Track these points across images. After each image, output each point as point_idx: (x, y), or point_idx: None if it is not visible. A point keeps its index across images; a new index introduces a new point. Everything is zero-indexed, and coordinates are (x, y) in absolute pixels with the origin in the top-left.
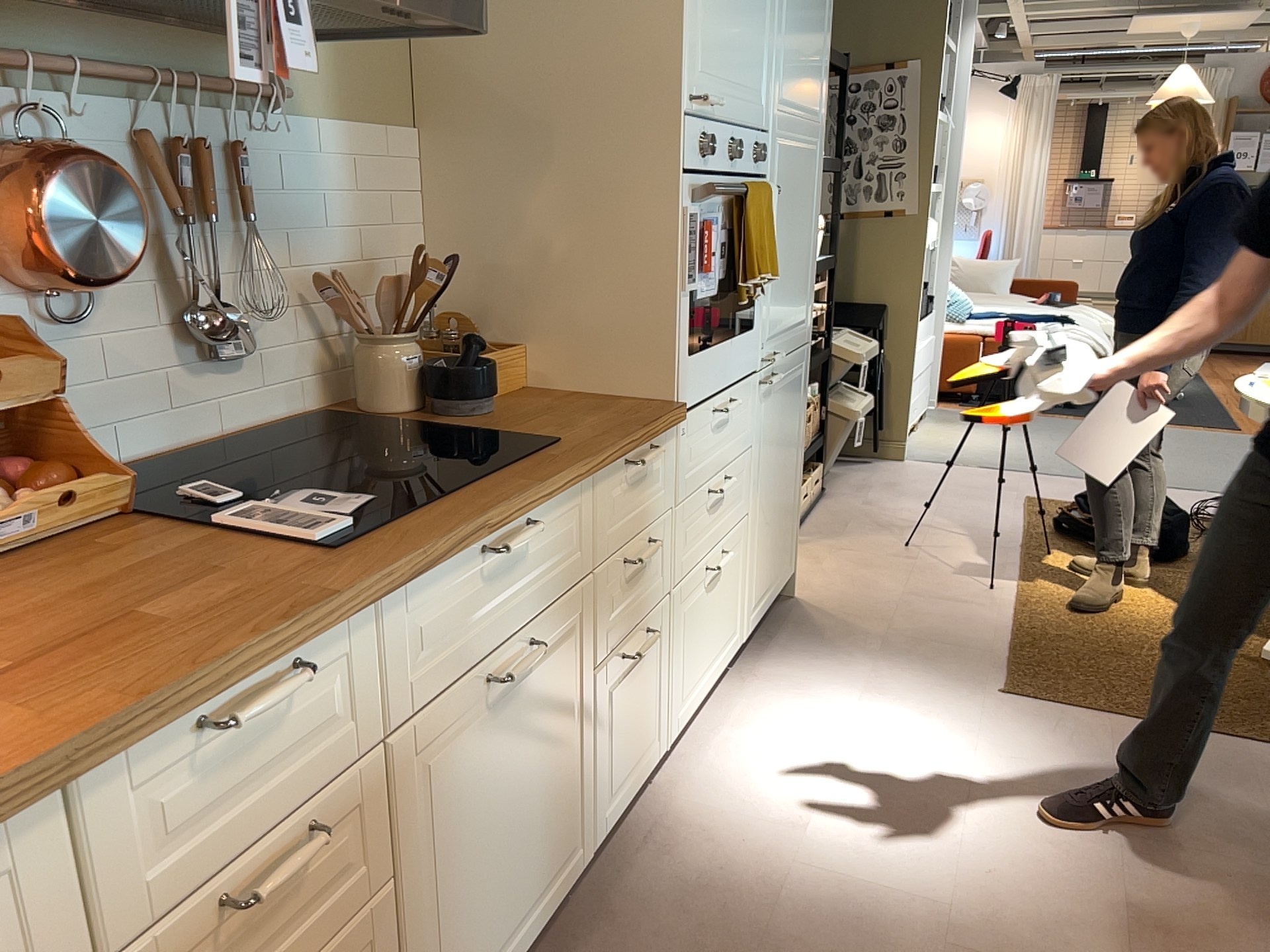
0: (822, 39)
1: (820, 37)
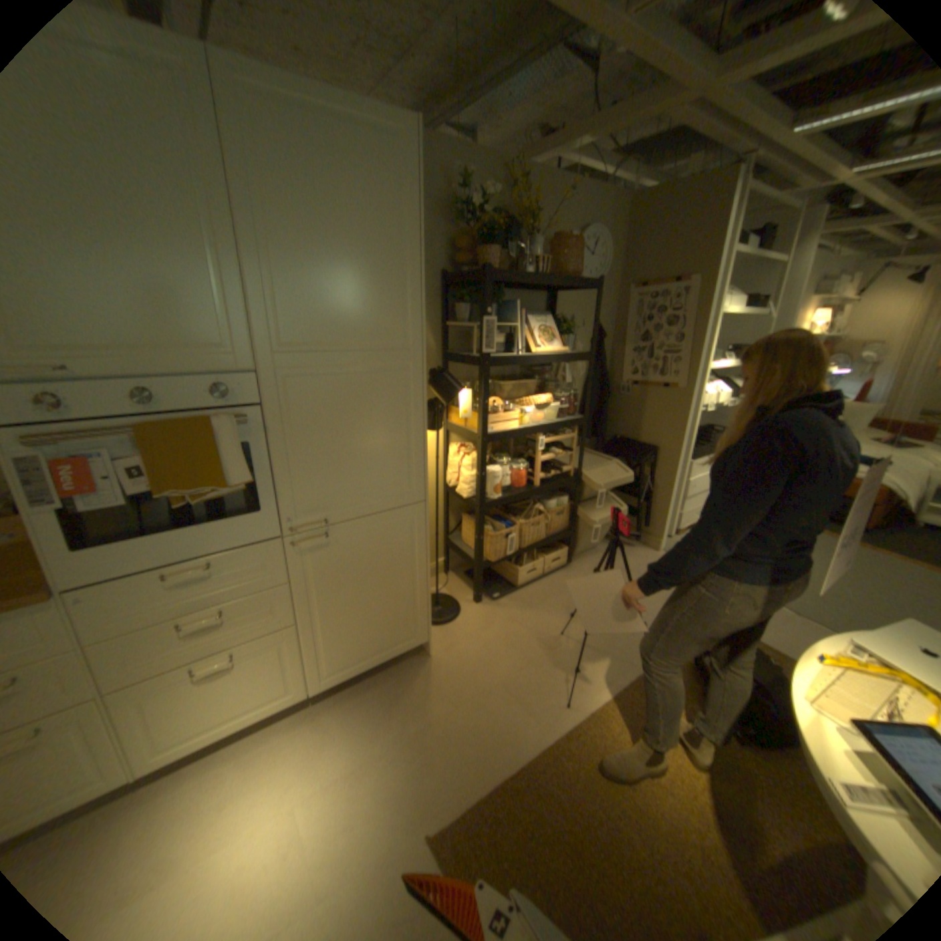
0: (392, 283)
1: (383, 282)
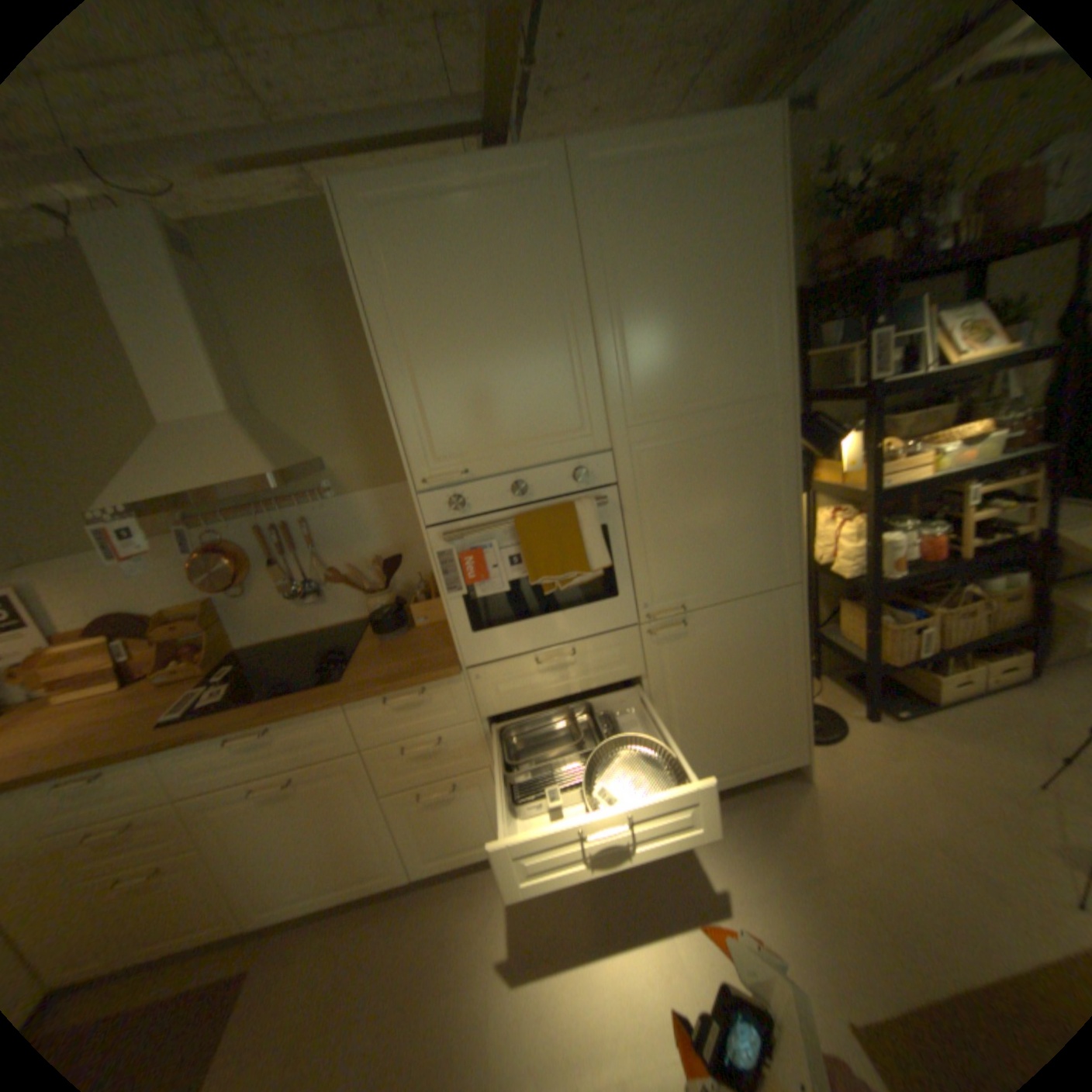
0: (754, 317)
1: (743, 320)
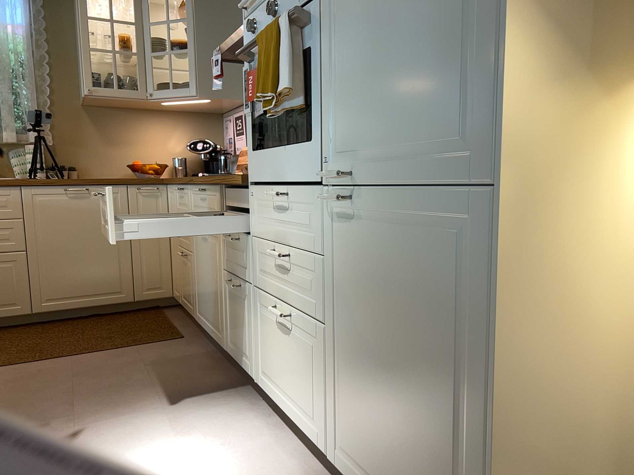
0: None
1: None
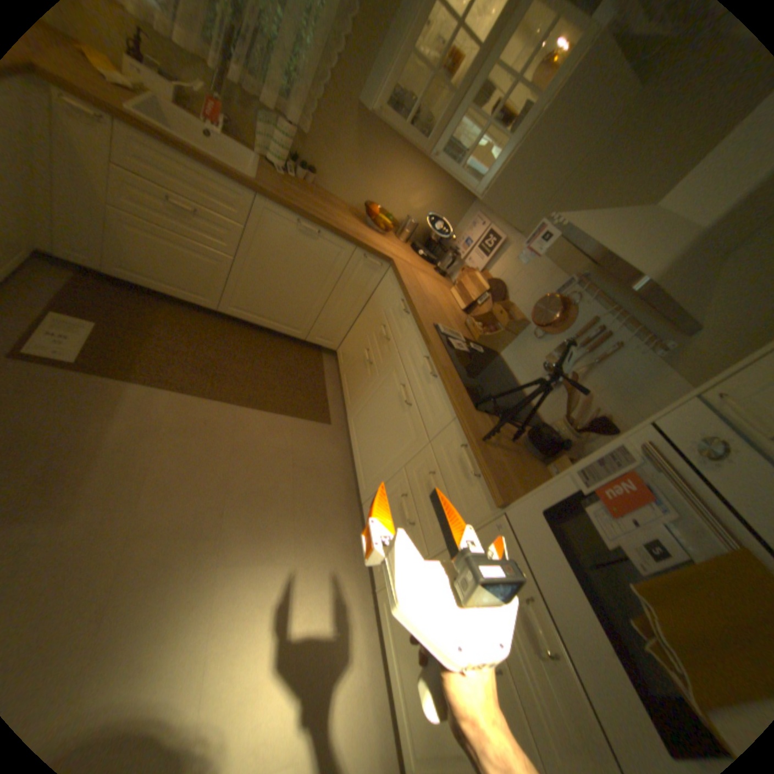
0: None
1: None
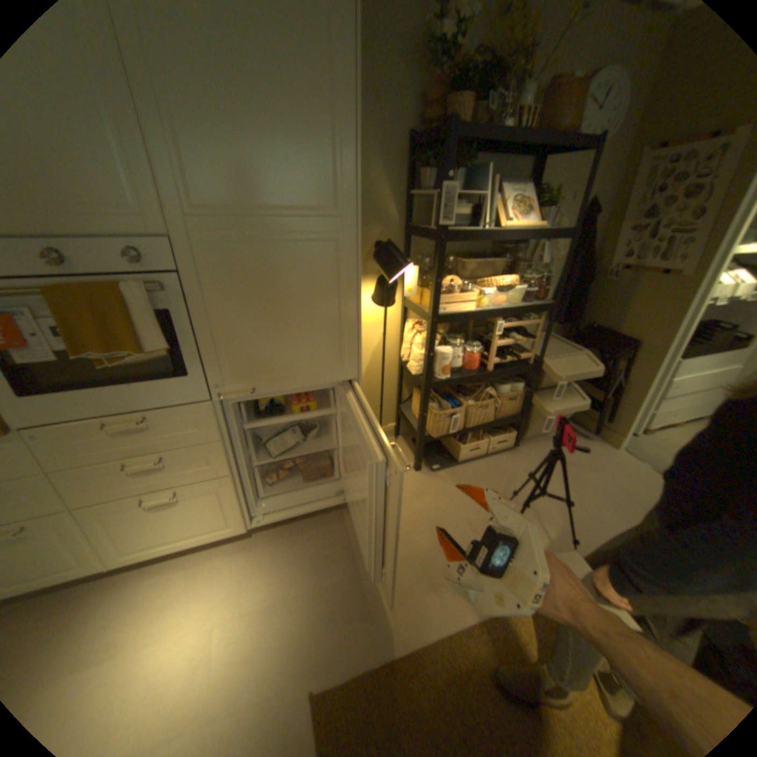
0: (319, 134)
1: (308, 133)
